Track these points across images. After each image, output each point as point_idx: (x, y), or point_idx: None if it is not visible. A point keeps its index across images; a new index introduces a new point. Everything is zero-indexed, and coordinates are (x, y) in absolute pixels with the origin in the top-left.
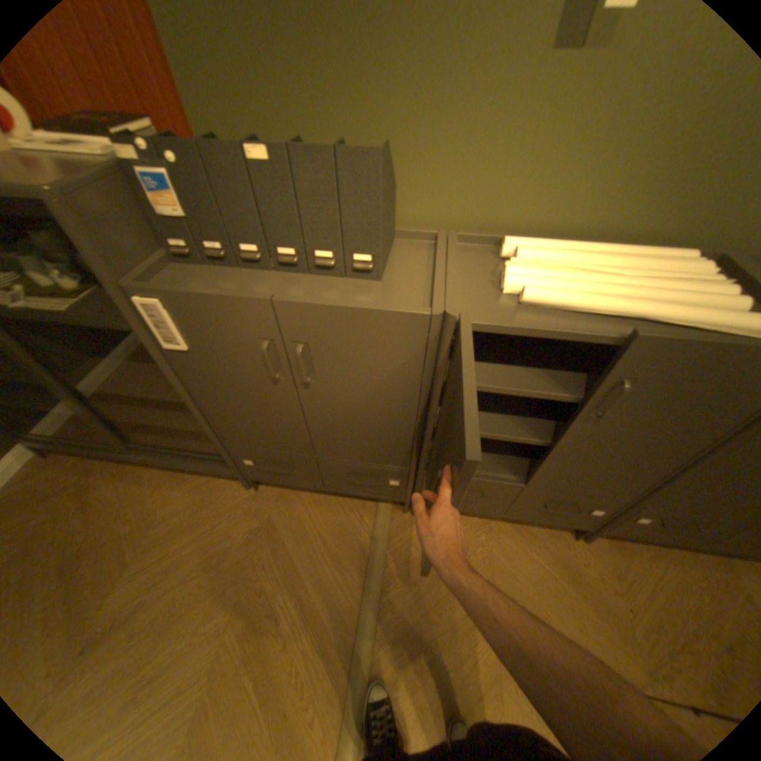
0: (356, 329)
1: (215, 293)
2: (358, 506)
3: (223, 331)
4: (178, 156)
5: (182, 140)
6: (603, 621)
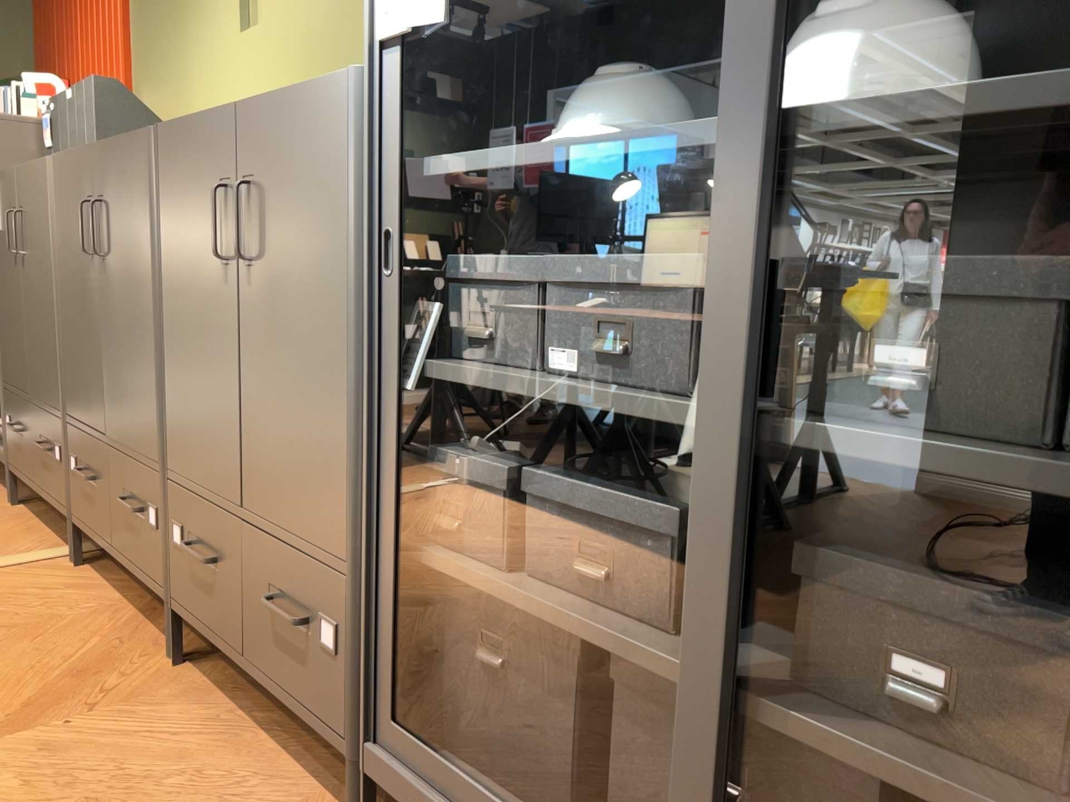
0: (33, 186)
1: (7, 171)
2: (51, 543)
3: (6, 207)
4: (55, 108)
5: (56, 98)
6: (19, 709)
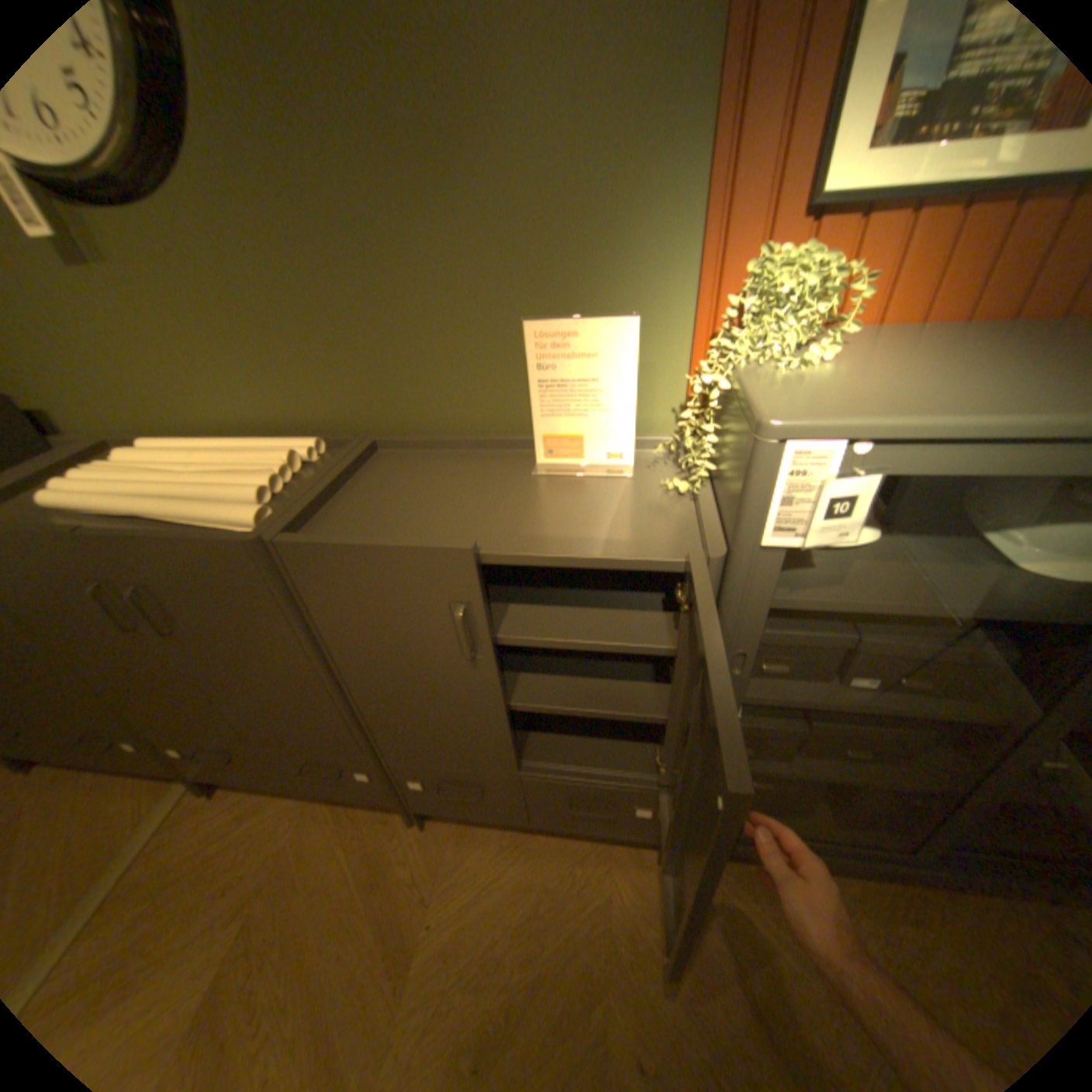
0: None
1: None
2: (142, 790)
3: None
4: None
5: None
6: (375, 945)
